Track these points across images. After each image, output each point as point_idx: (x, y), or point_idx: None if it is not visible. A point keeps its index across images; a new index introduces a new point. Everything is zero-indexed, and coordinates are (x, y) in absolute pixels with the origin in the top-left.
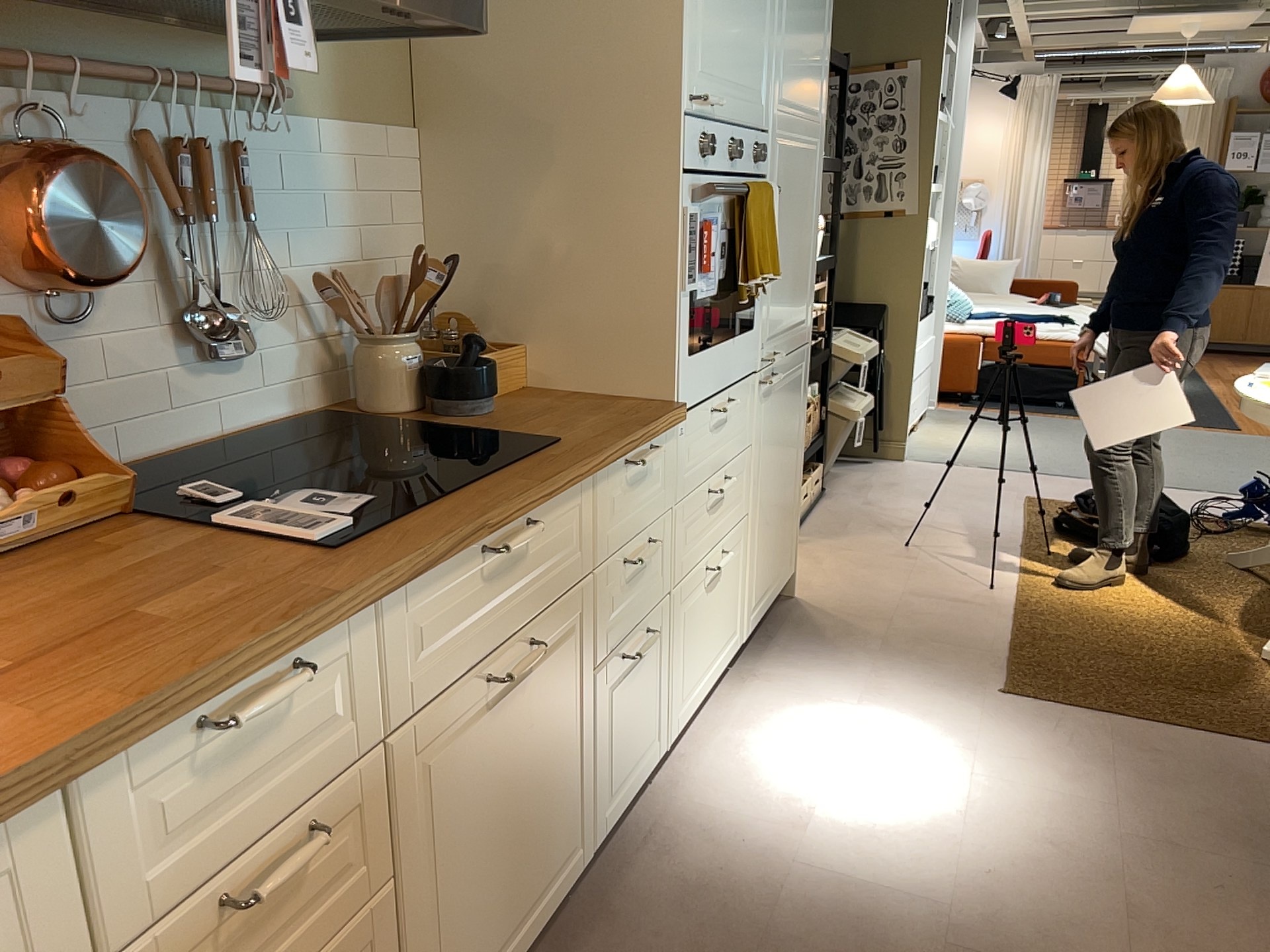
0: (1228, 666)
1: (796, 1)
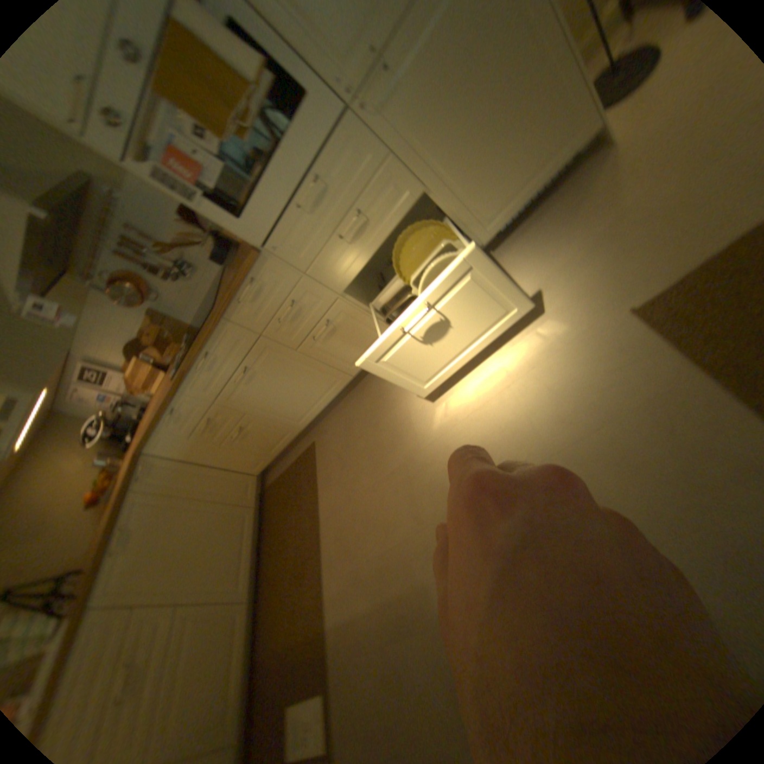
0: None
1: None
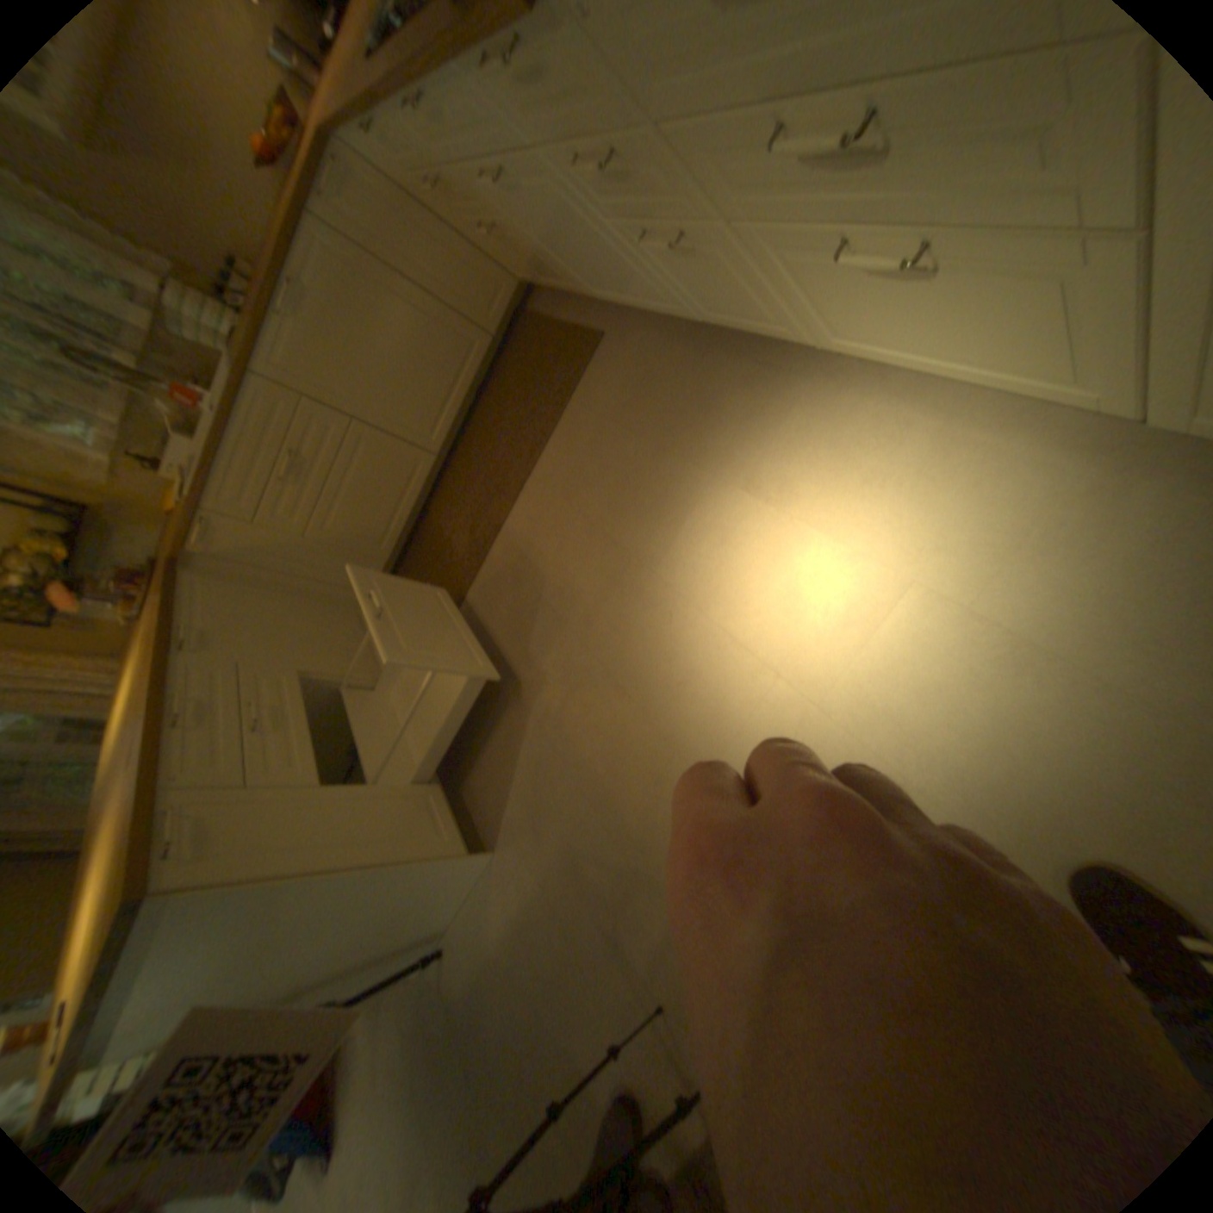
0: None
1: None
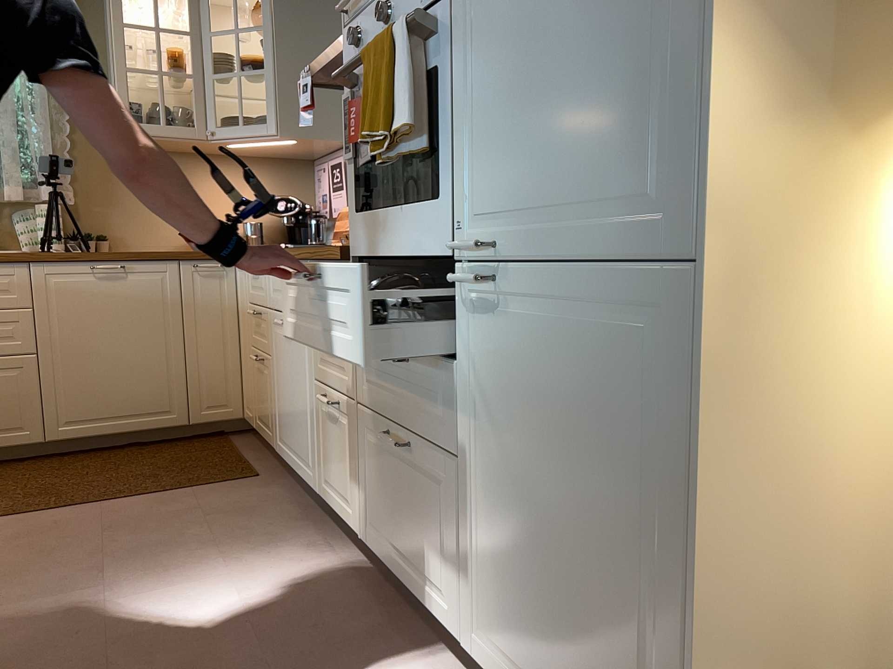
0: None
1: None
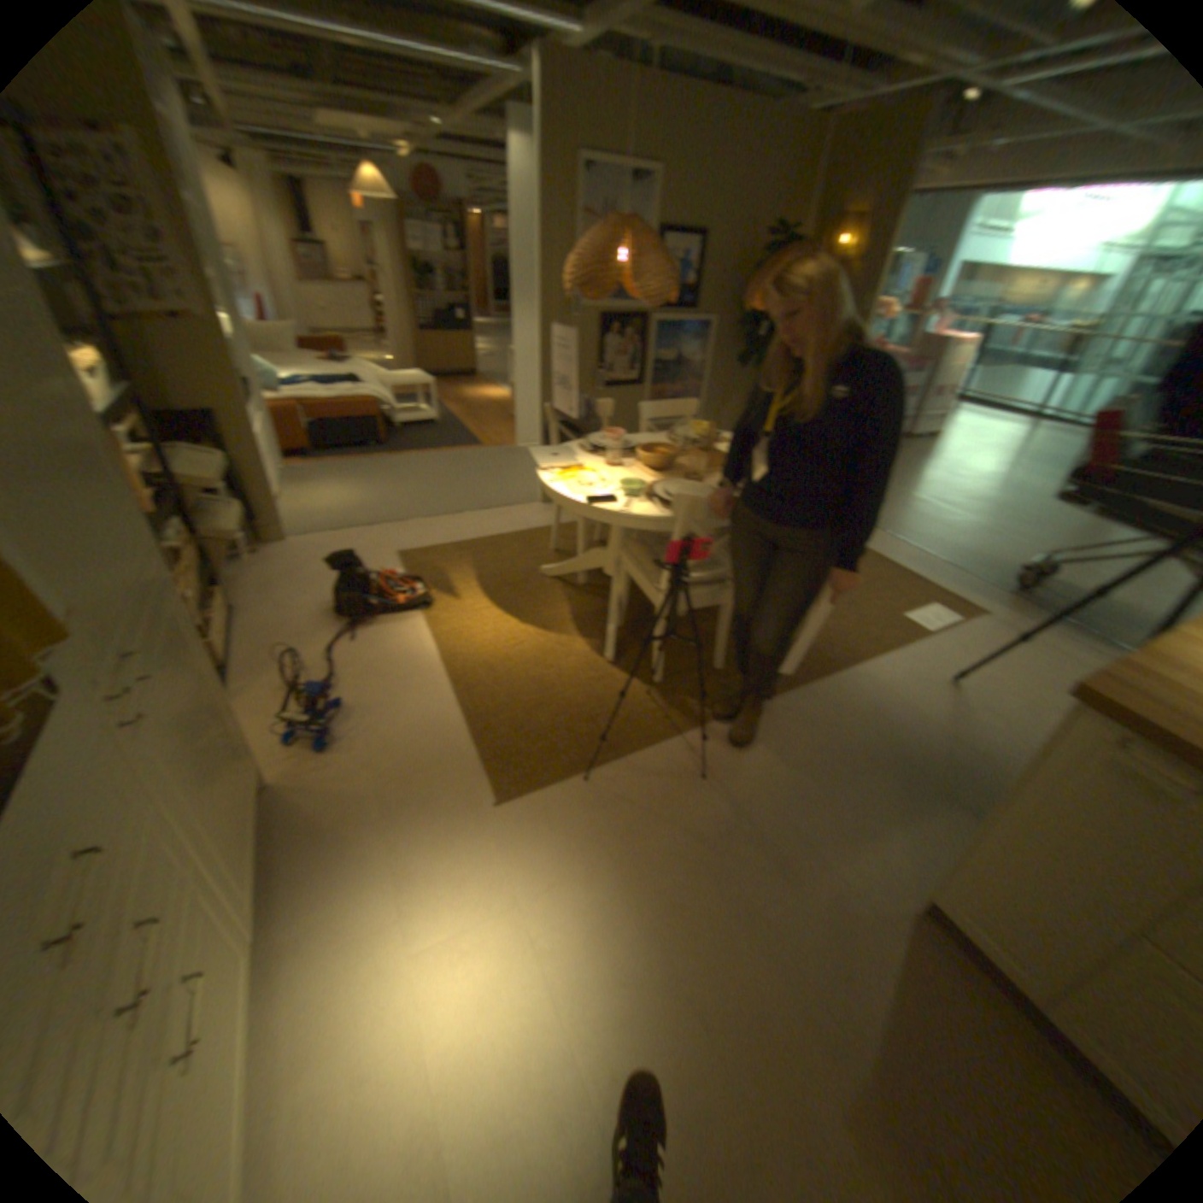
0: (596, 680)
1: None
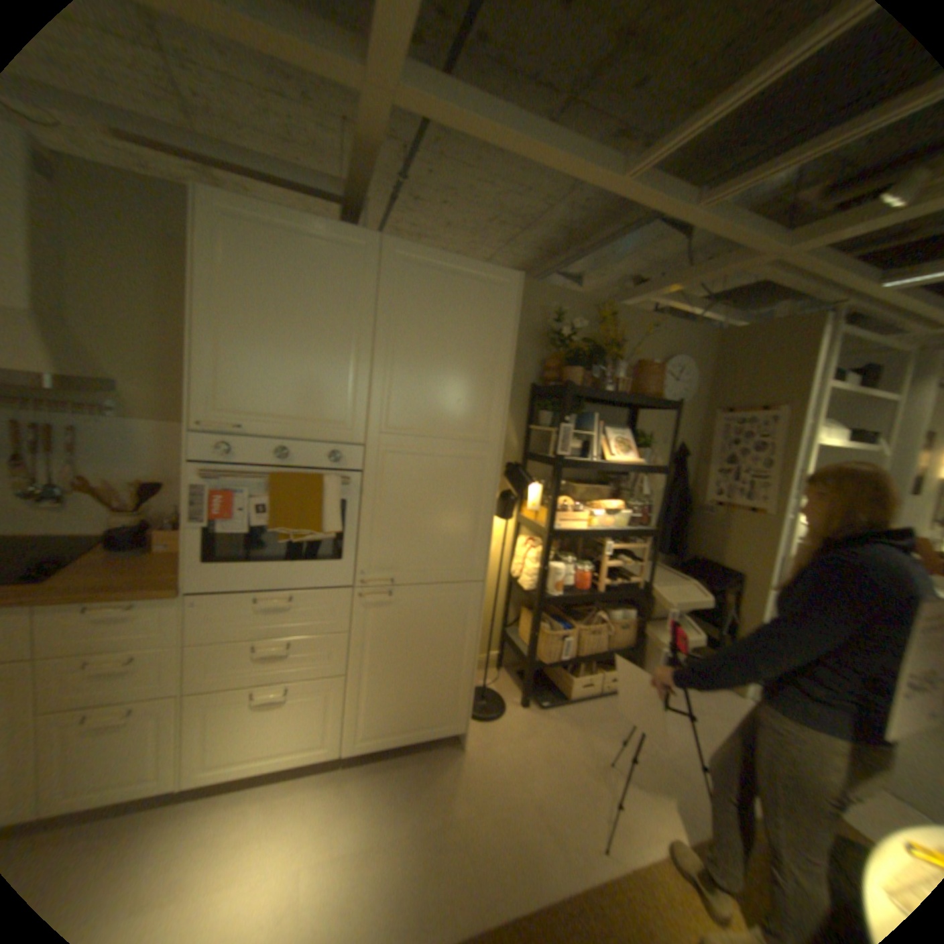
0: None
1: (412, 367)
